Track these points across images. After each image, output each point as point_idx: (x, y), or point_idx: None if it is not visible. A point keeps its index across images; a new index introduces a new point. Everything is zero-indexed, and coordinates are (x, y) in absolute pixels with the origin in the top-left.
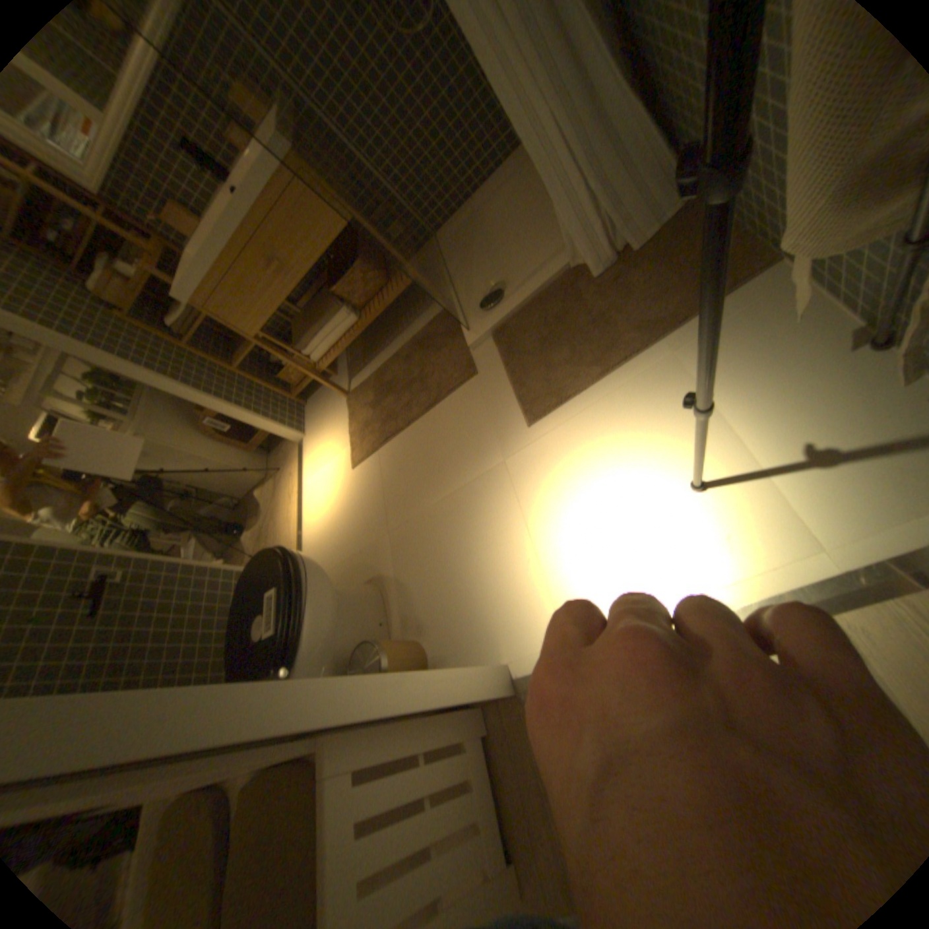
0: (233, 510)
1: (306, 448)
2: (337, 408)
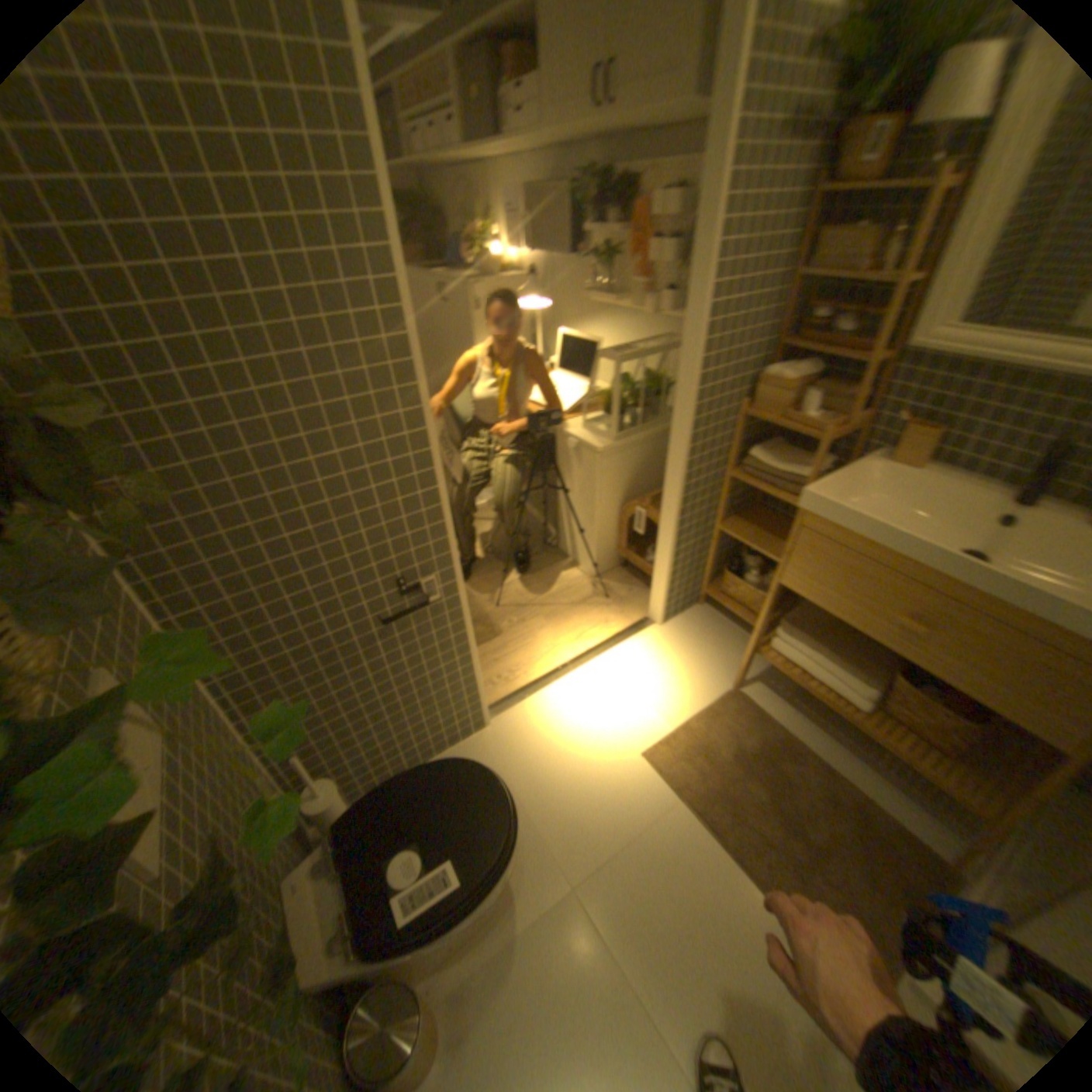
0: (544, 542)
1: (646, 638)
2: (714, 673)
